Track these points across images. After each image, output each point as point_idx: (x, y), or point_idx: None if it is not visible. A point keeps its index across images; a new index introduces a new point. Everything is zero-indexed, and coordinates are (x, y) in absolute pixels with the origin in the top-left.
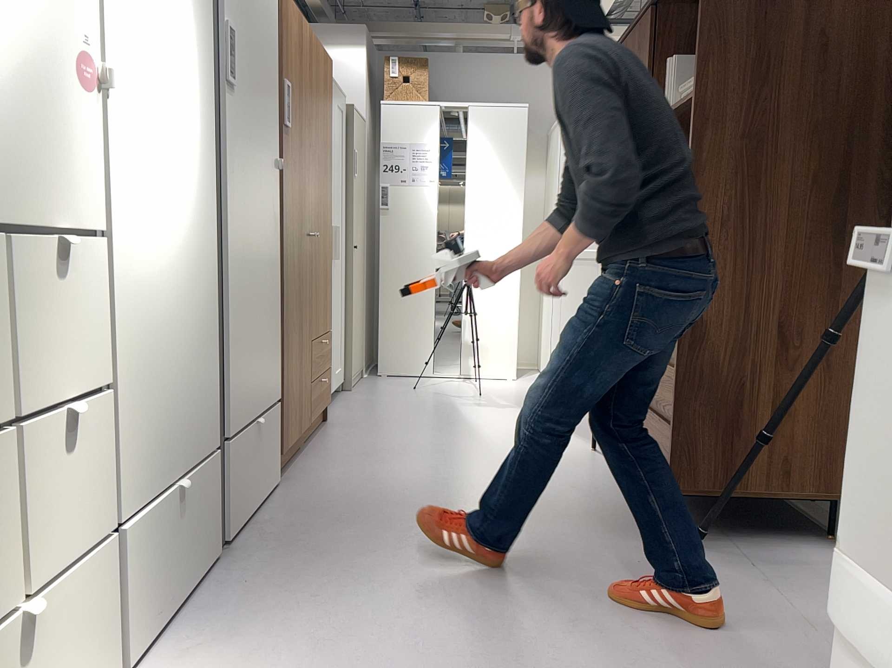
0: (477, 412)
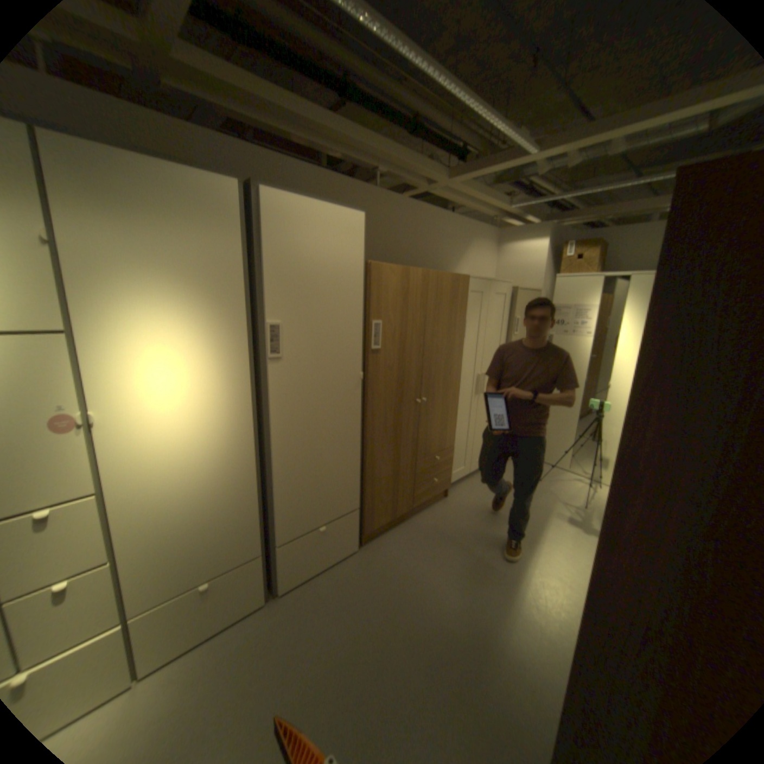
0: (558, 531)
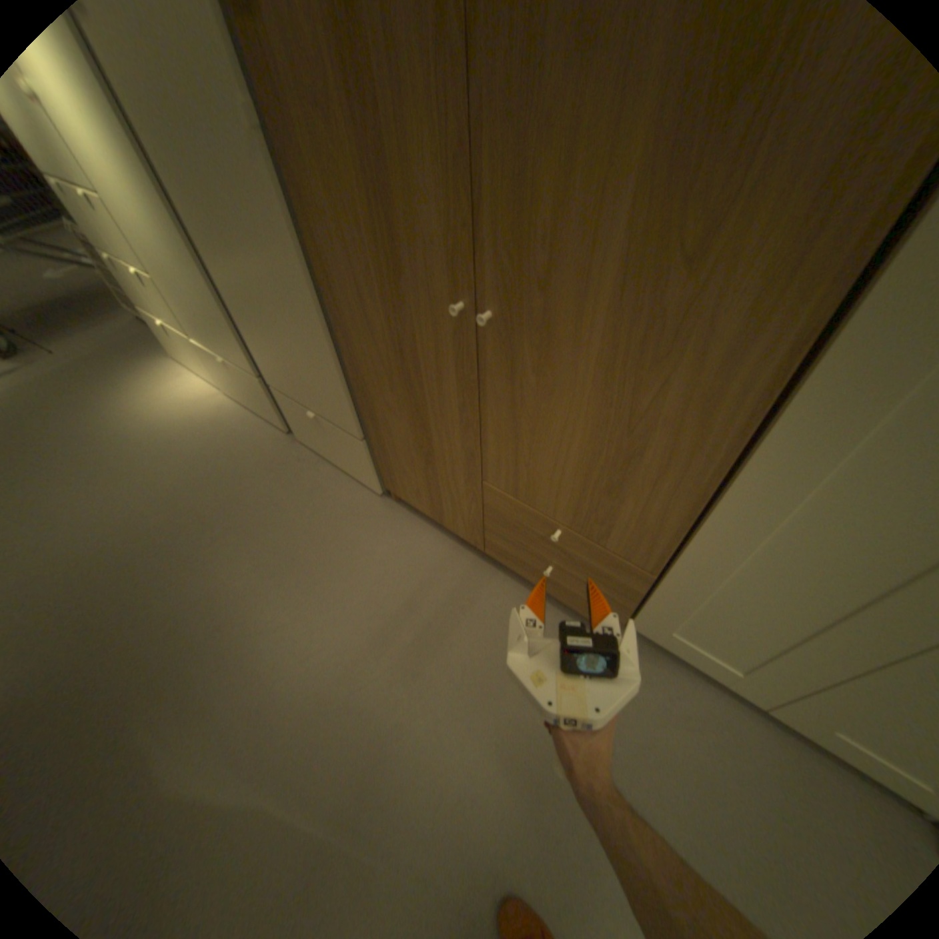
0: None
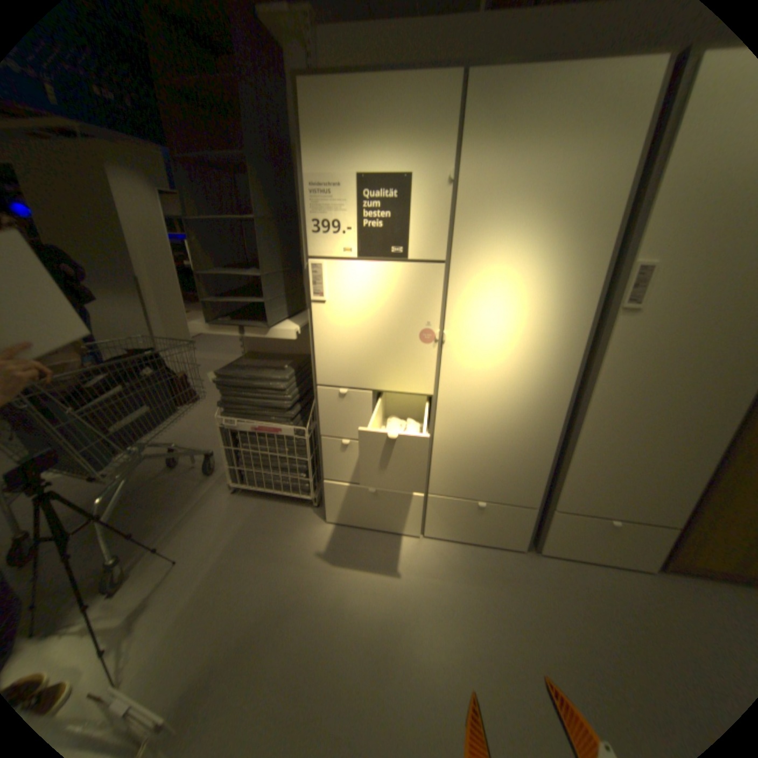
0: None
